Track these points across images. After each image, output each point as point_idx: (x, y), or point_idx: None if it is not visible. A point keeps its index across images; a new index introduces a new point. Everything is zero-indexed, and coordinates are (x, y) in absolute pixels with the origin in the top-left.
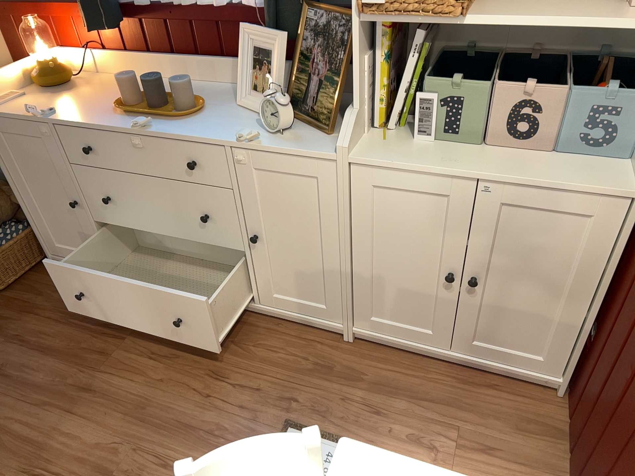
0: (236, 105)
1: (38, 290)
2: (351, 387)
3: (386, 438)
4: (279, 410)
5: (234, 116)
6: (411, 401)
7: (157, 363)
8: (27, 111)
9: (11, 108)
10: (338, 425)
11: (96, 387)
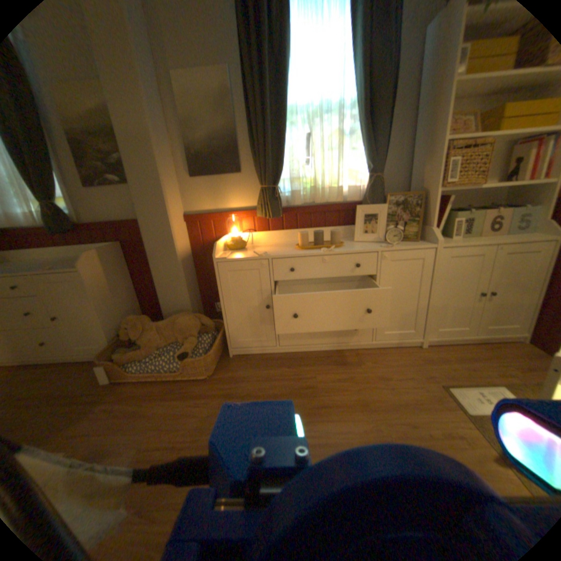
0: (349, 242)
1: (228, 372)
2: (451, 366)
3: (495, 381)
4: (435, 386)
5: (356, 244)
6: (483, 364)
7: (346, 386)
8: (239, 256)
9: (228, 255)
10: (469, 383)
11: (326, 408)
